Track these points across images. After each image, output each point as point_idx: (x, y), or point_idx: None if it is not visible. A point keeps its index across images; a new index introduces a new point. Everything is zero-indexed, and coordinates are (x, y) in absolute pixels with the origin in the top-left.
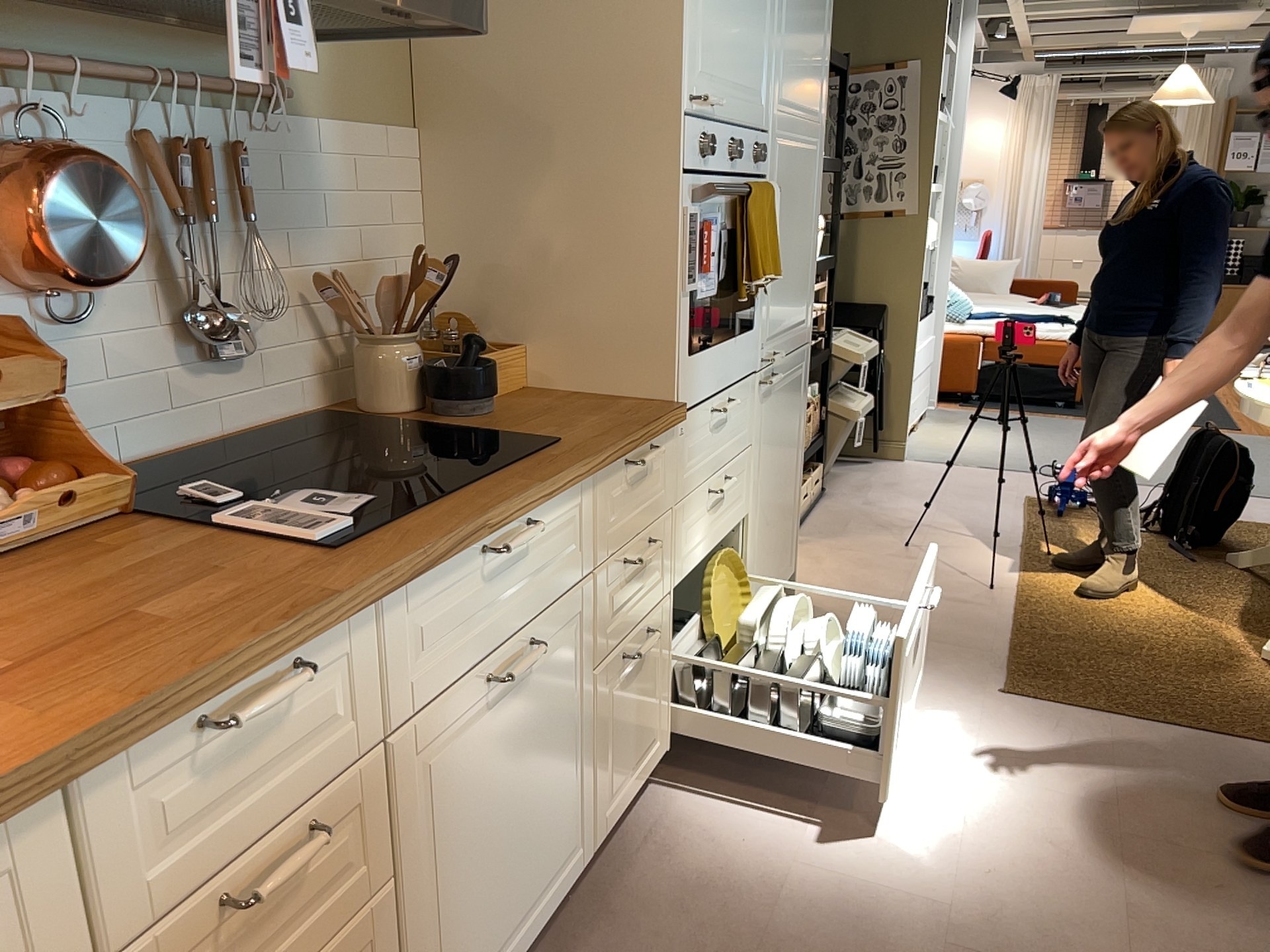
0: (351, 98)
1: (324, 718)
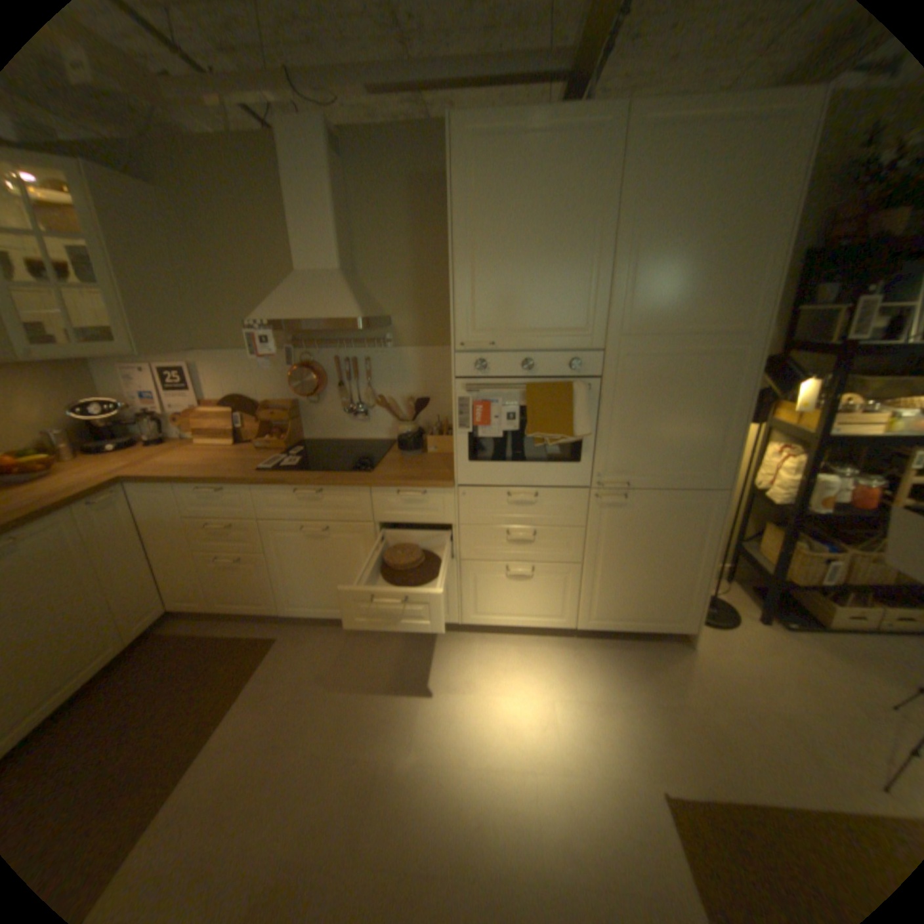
0: (424, 337)
1: (235, 504)
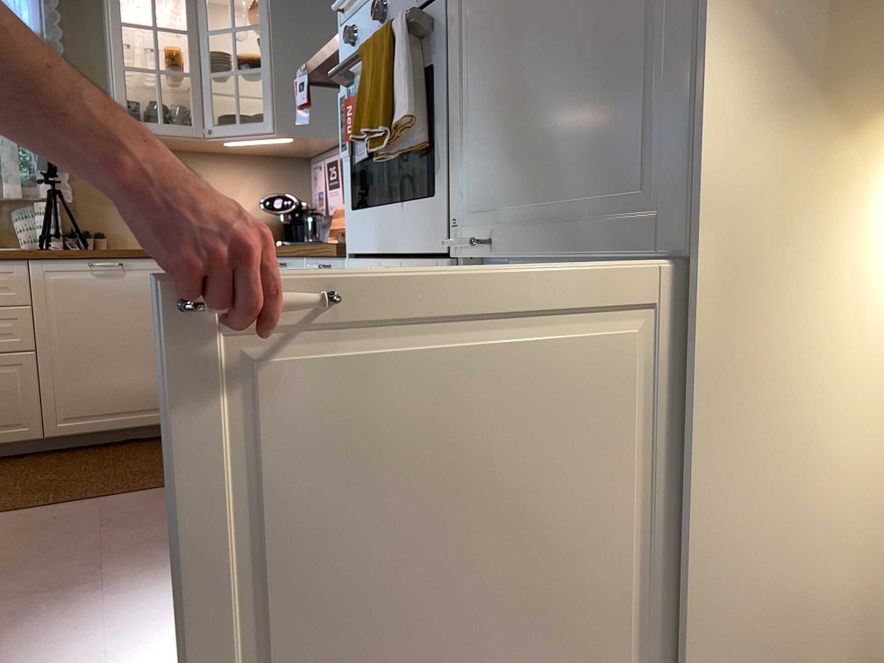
0: None
1: None
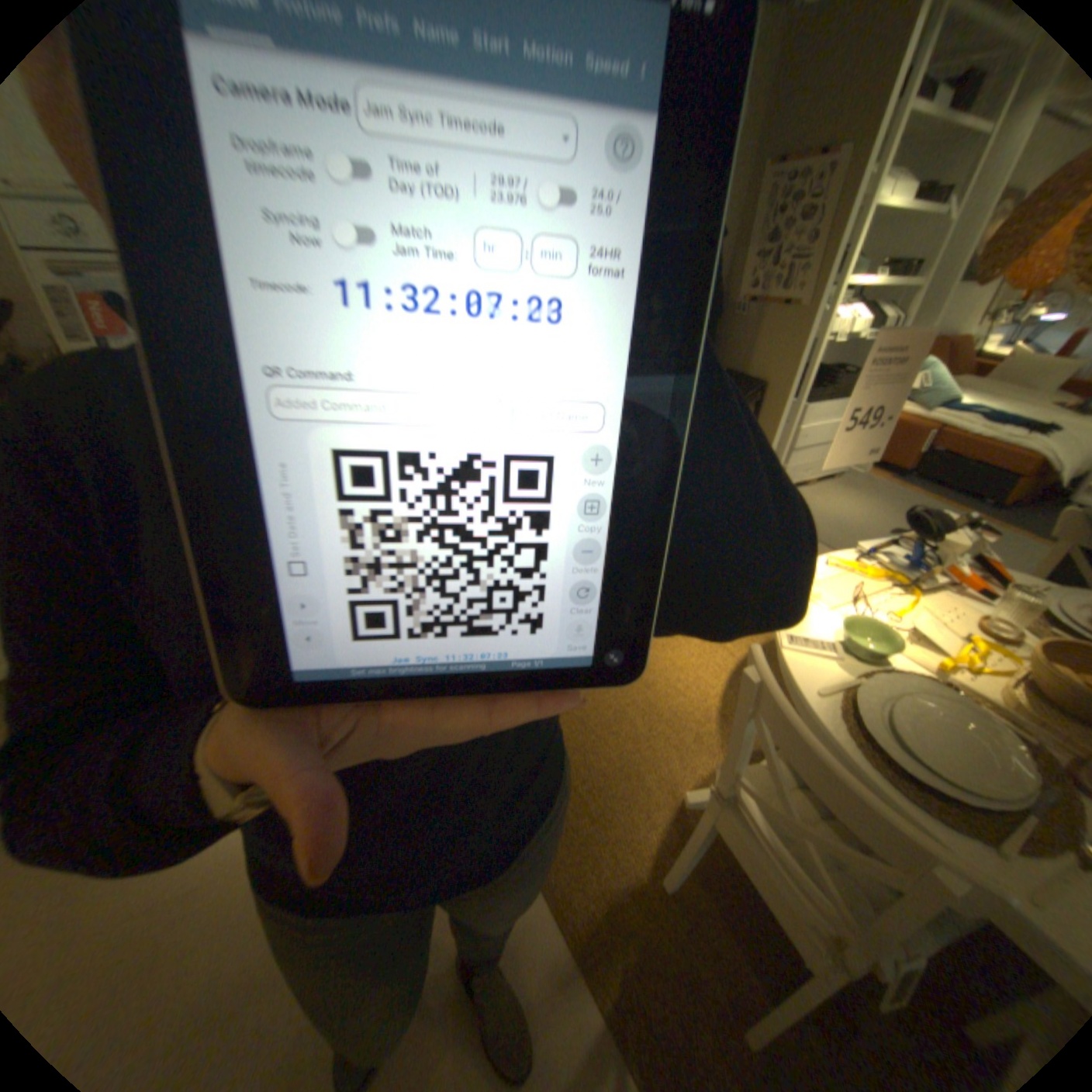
0: None
1: None
